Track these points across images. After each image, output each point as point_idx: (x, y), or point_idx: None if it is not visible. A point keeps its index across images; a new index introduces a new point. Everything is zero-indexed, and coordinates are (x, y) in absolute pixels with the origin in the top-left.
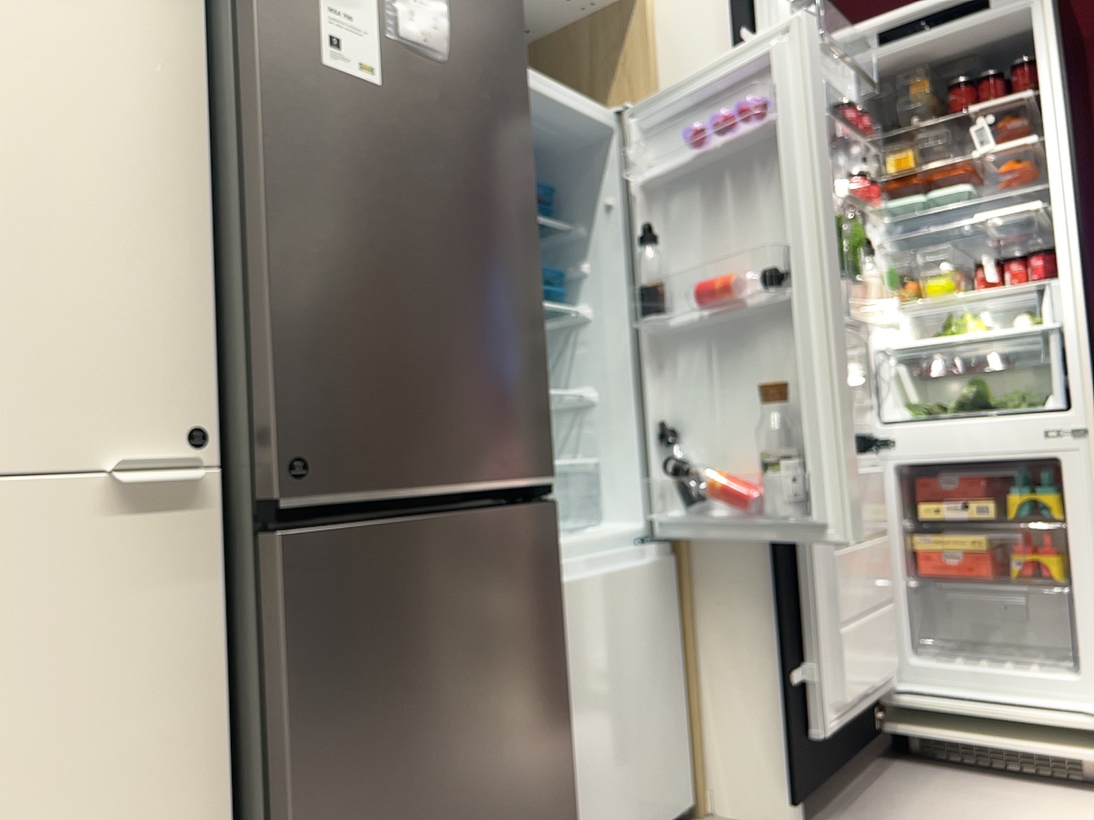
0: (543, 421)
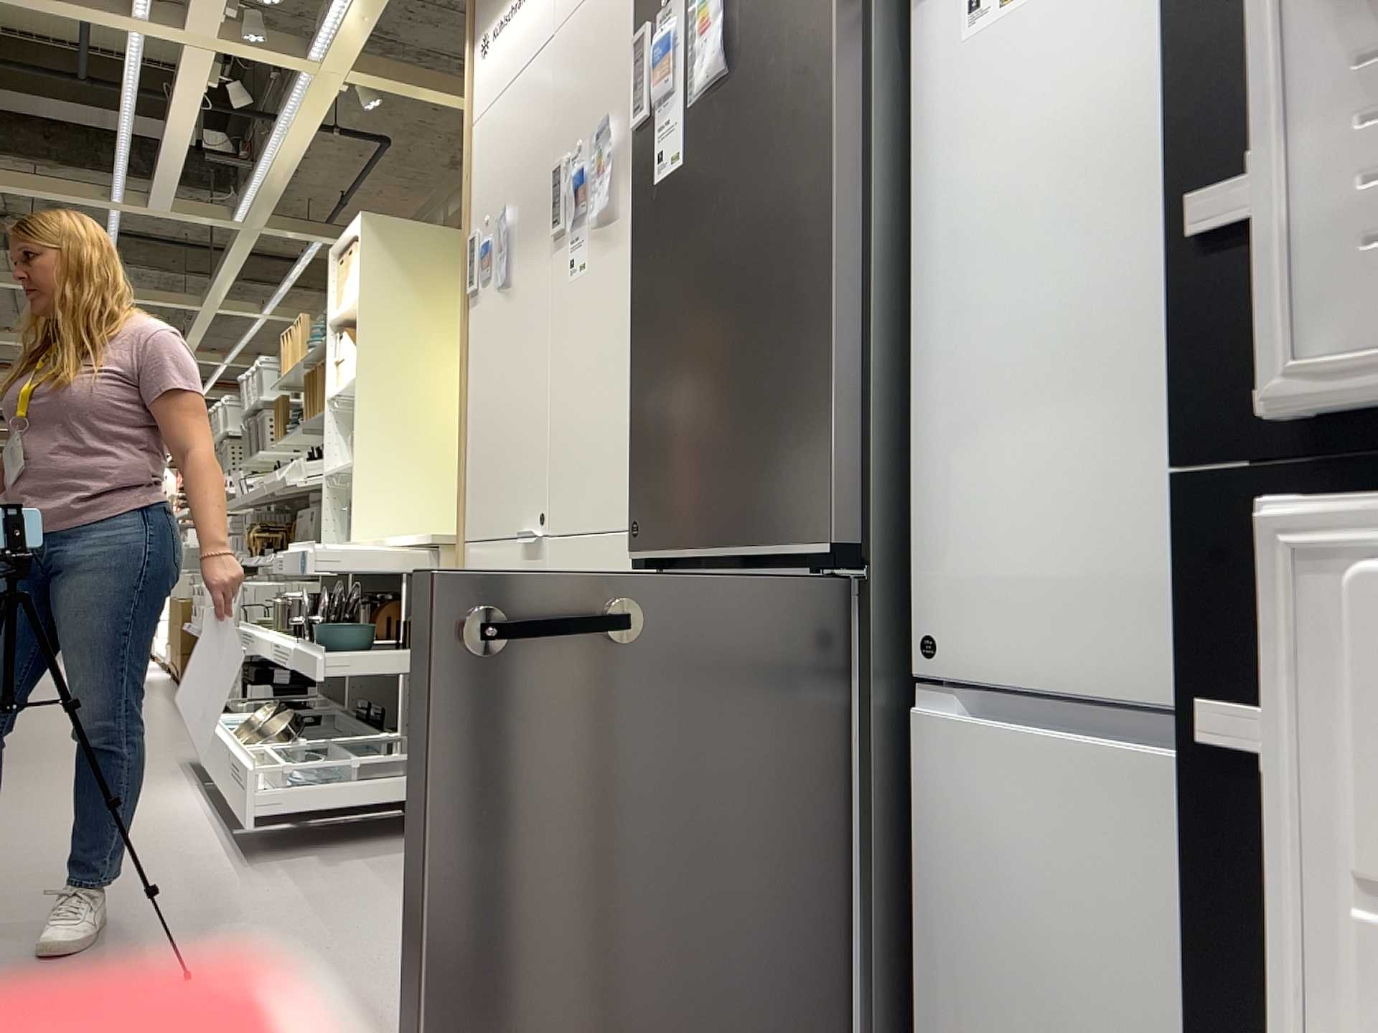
0: (823, 466)
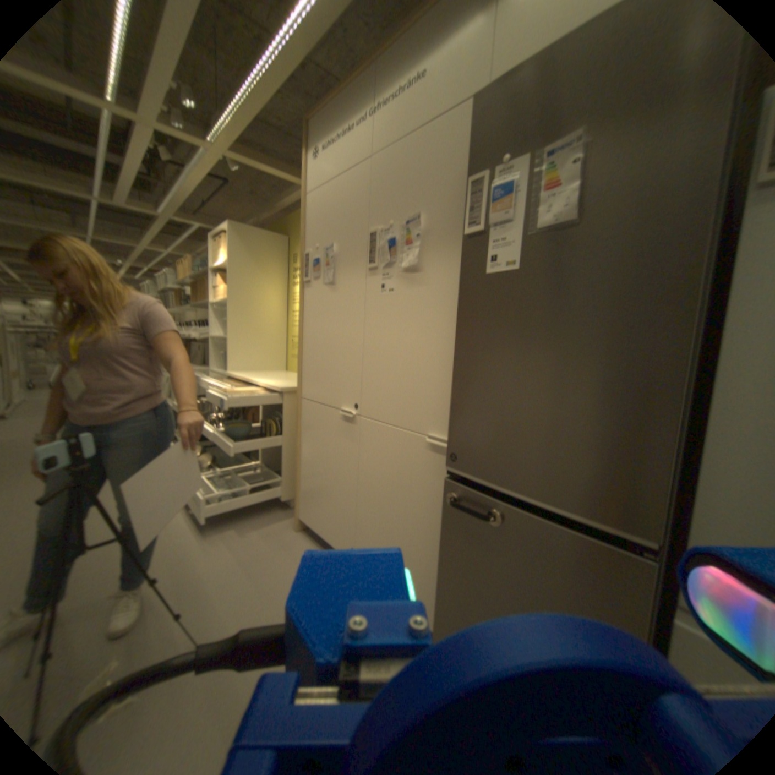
0: (653, 494)
